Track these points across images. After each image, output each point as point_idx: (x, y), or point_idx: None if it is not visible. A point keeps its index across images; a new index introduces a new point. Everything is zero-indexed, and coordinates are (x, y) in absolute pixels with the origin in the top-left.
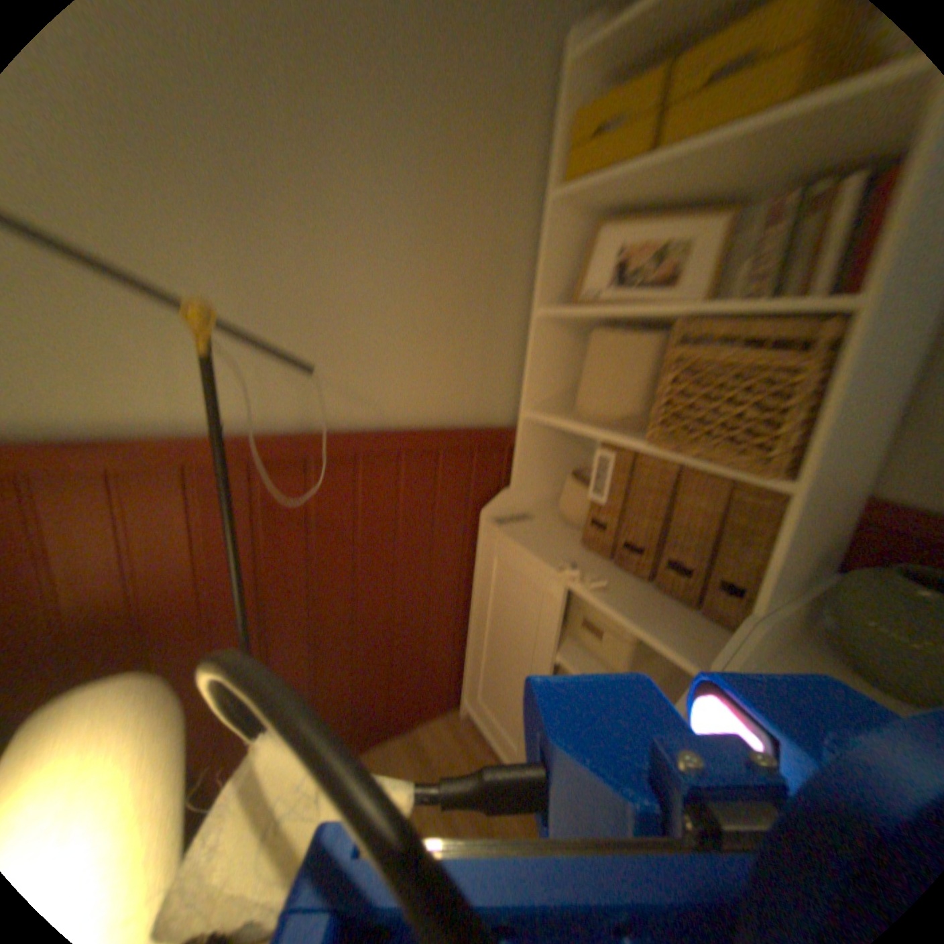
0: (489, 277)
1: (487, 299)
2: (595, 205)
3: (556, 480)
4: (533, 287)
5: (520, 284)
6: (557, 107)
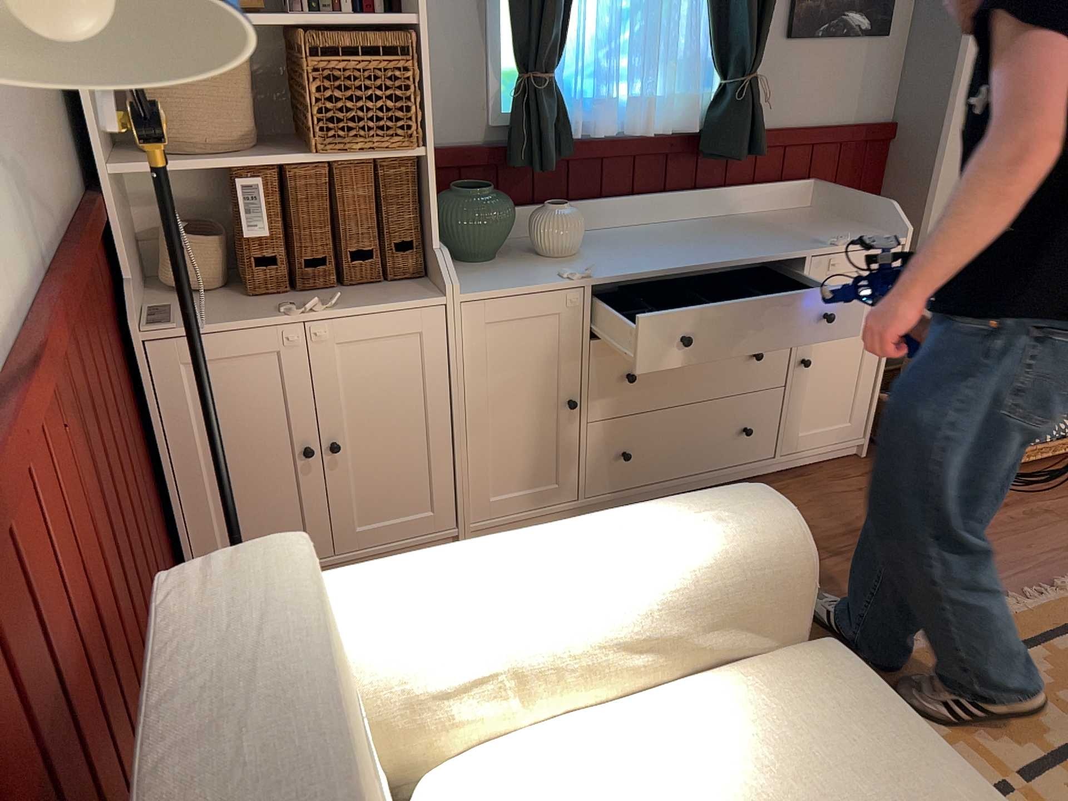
0: None
1: None
2: None
3: (136, 259)
4: None
5: None
6: None
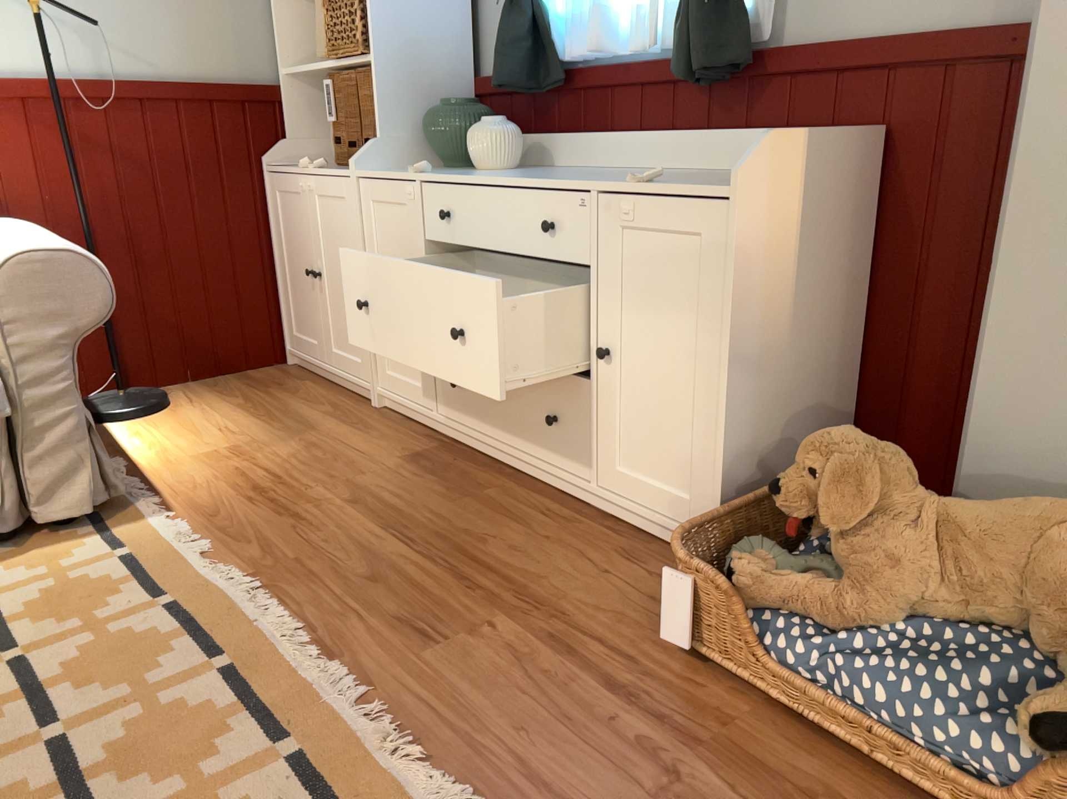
0: None
1: None
2: None
3: (328, 139)
4: None
5: None
6: None
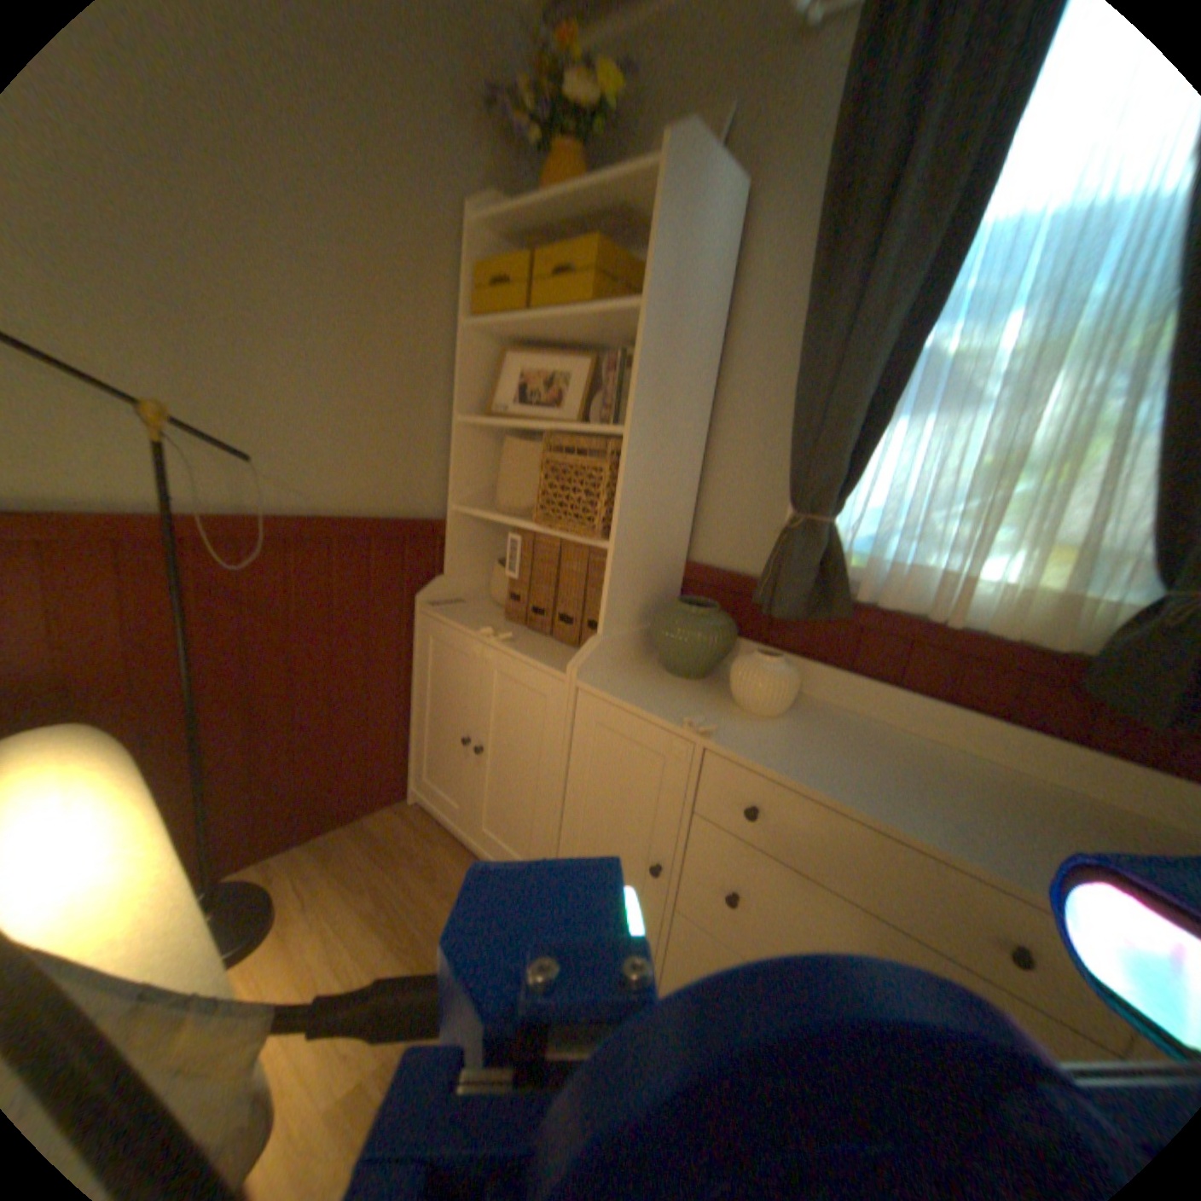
0: (407, 388)
1: (406, 406)
2: (498, 335)
3: (486, 570)
4: (450, 398)
5: (437, 395)
6: (459, 254)
